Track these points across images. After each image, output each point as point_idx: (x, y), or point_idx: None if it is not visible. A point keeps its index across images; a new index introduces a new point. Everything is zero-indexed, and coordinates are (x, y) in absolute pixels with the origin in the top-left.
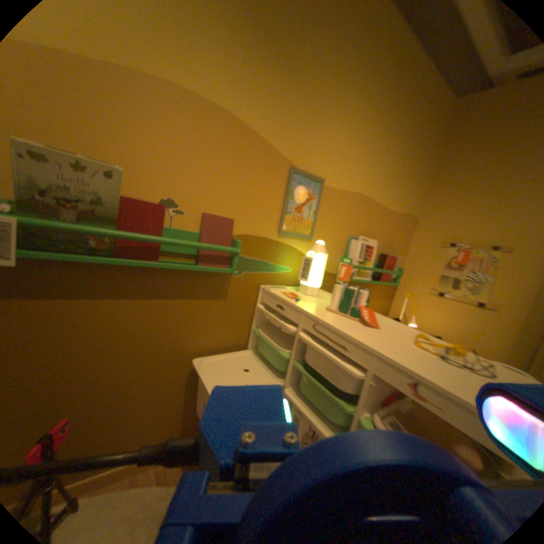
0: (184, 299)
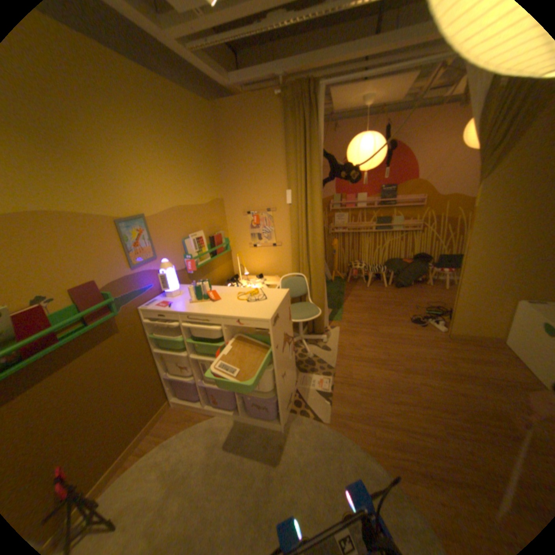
0: (87, 351)
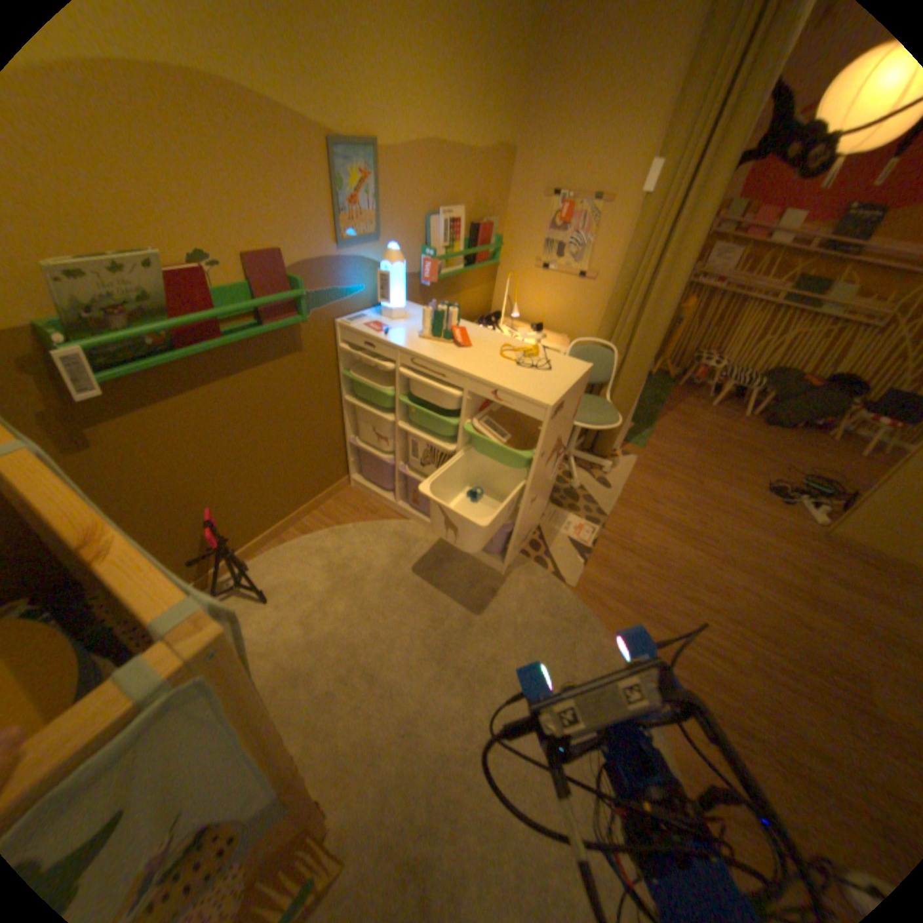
0: (256, 366)
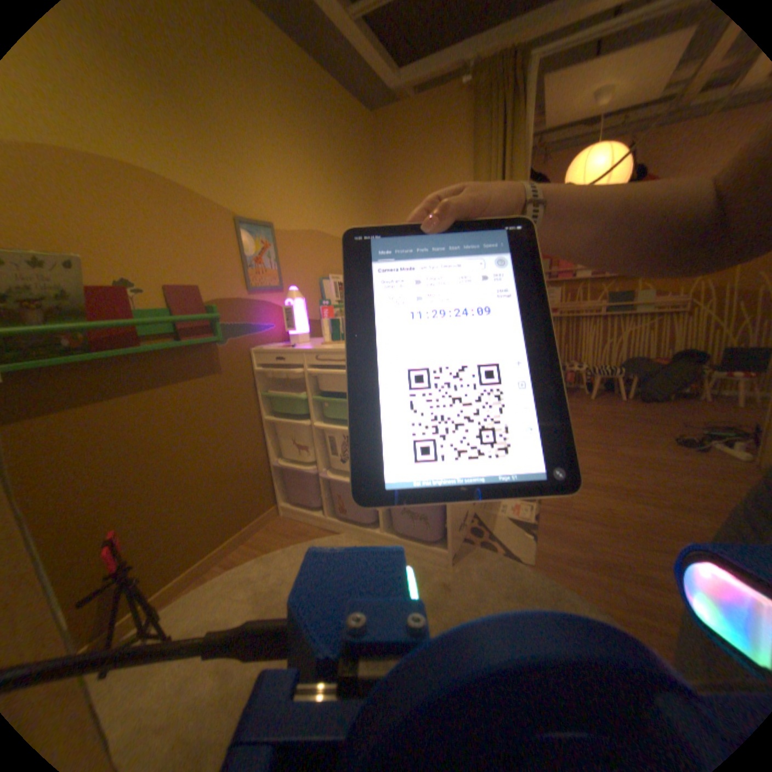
0: (176, 383)
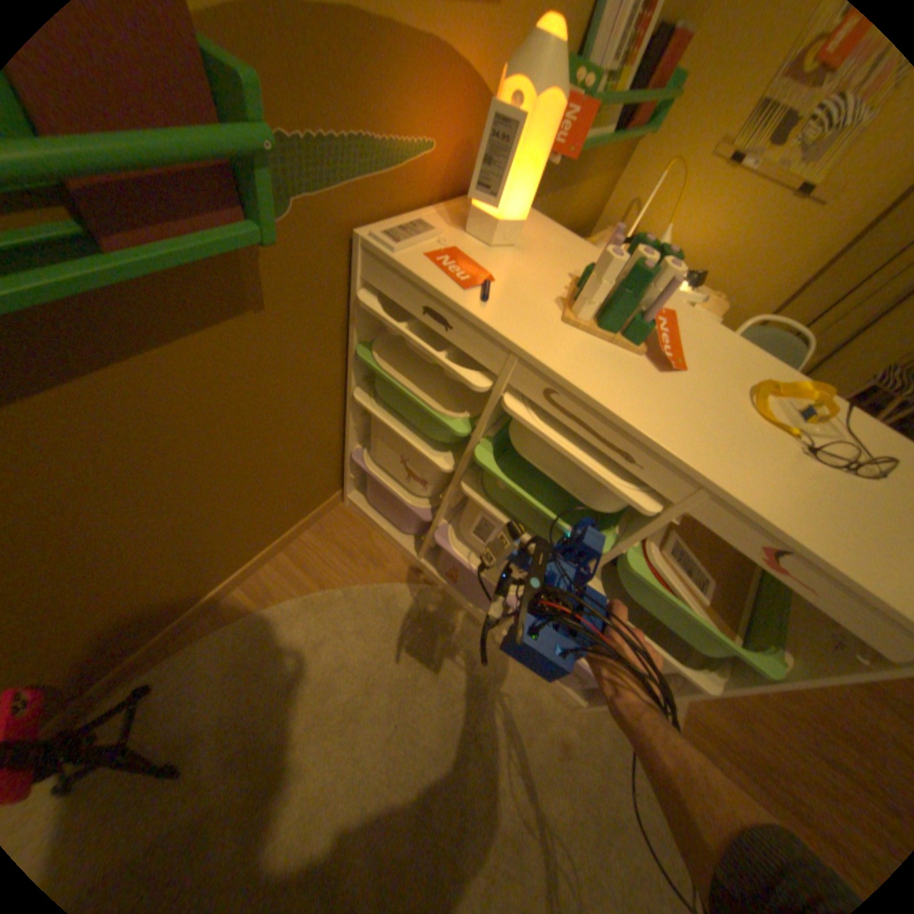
0: (117, 360)
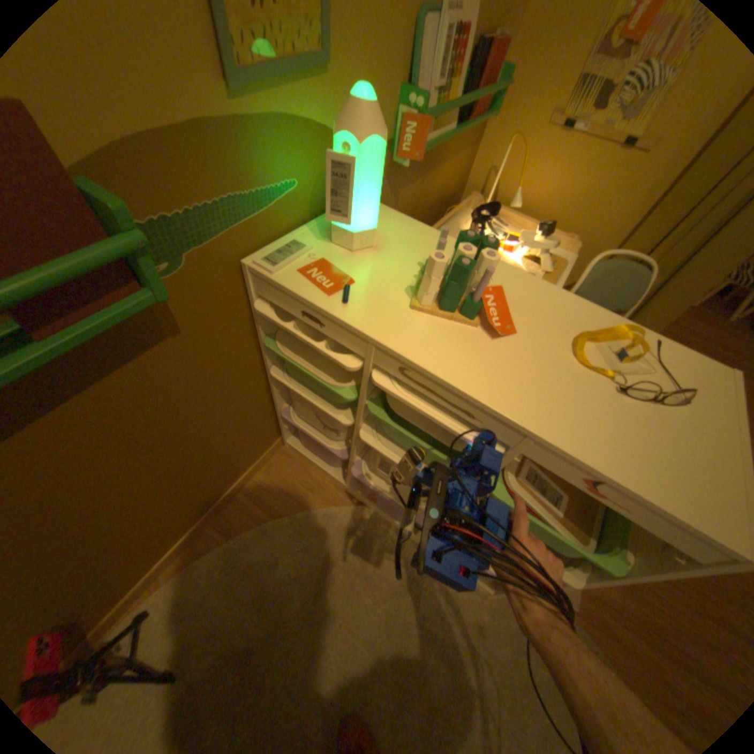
0: (69, 398)
